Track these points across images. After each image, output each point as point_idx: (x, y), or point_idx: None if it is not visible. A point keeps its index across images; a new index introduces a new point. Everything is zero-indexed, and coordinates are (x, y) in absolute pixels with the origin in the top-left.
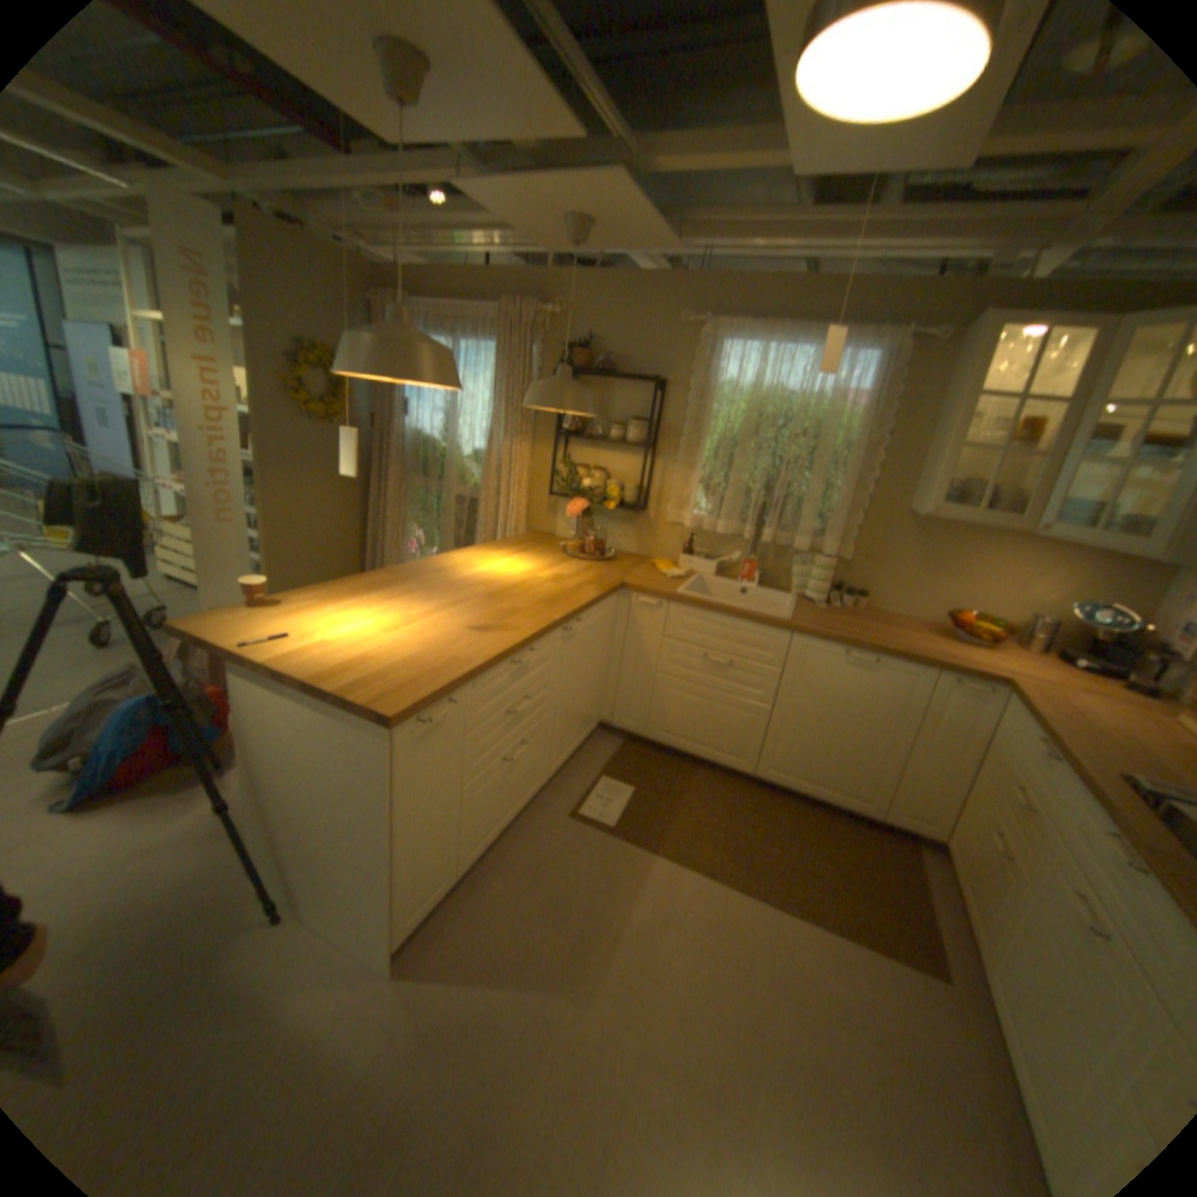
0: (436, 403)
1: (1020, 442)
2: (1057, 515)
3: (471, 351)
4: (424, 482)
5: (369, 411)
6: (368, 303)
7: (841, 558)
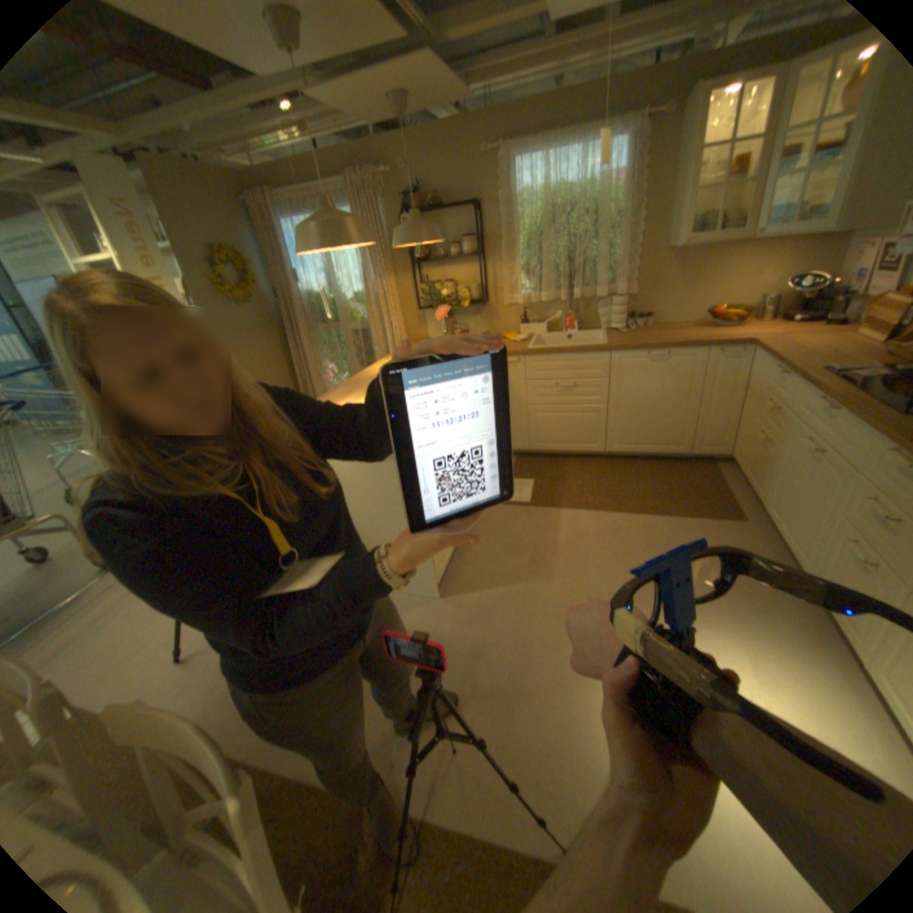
0: (315, 265)
1: (734, 176)
2: (765, 220)
3: None
4: (323, 327)
5: (268, 286)
6: (241, 203)
7: (628, 295)
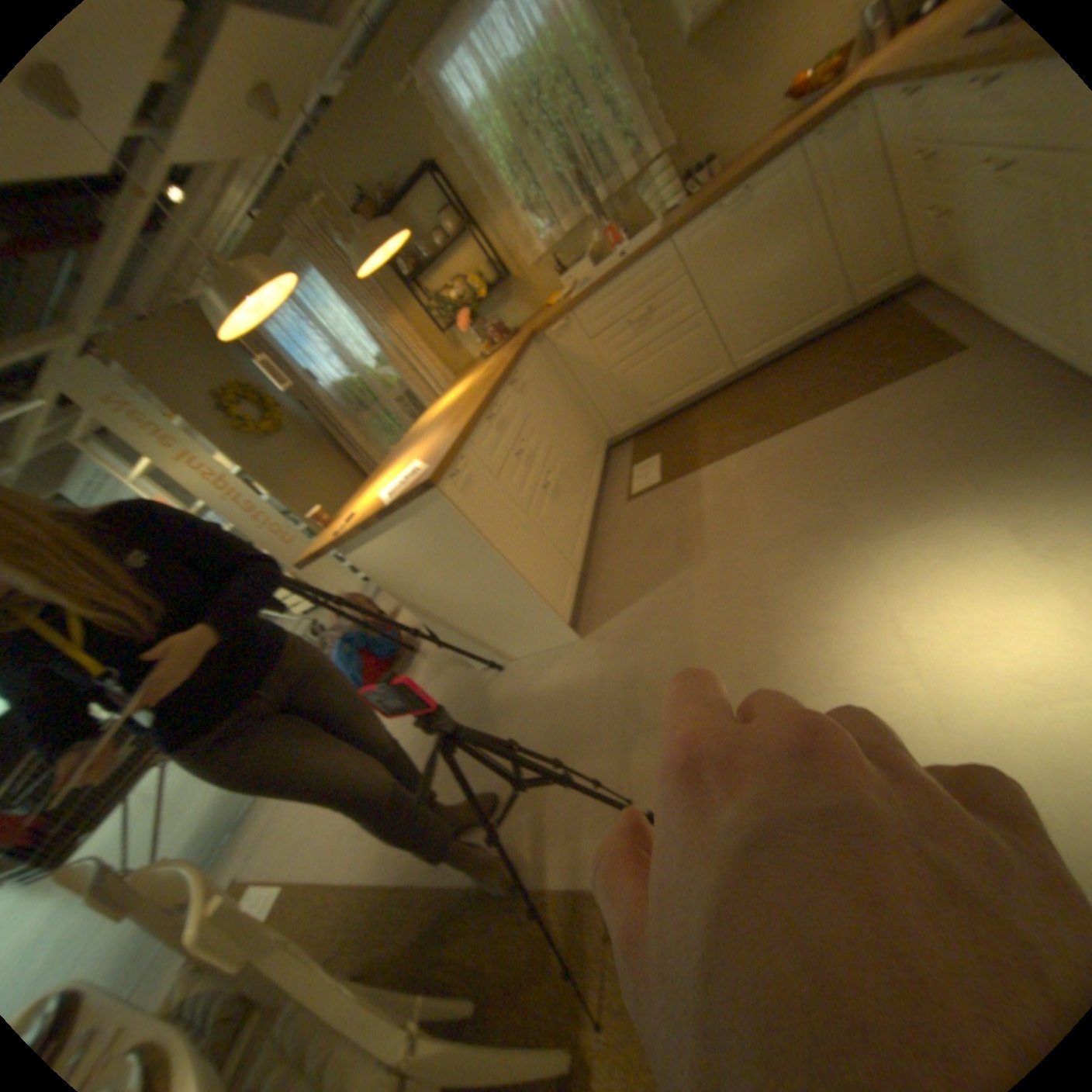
0: (325, 351)
1: None
2: None
3: (307, 290)
4: (371, 412)
5: (298, 401)
6: None
7: (672, 148)
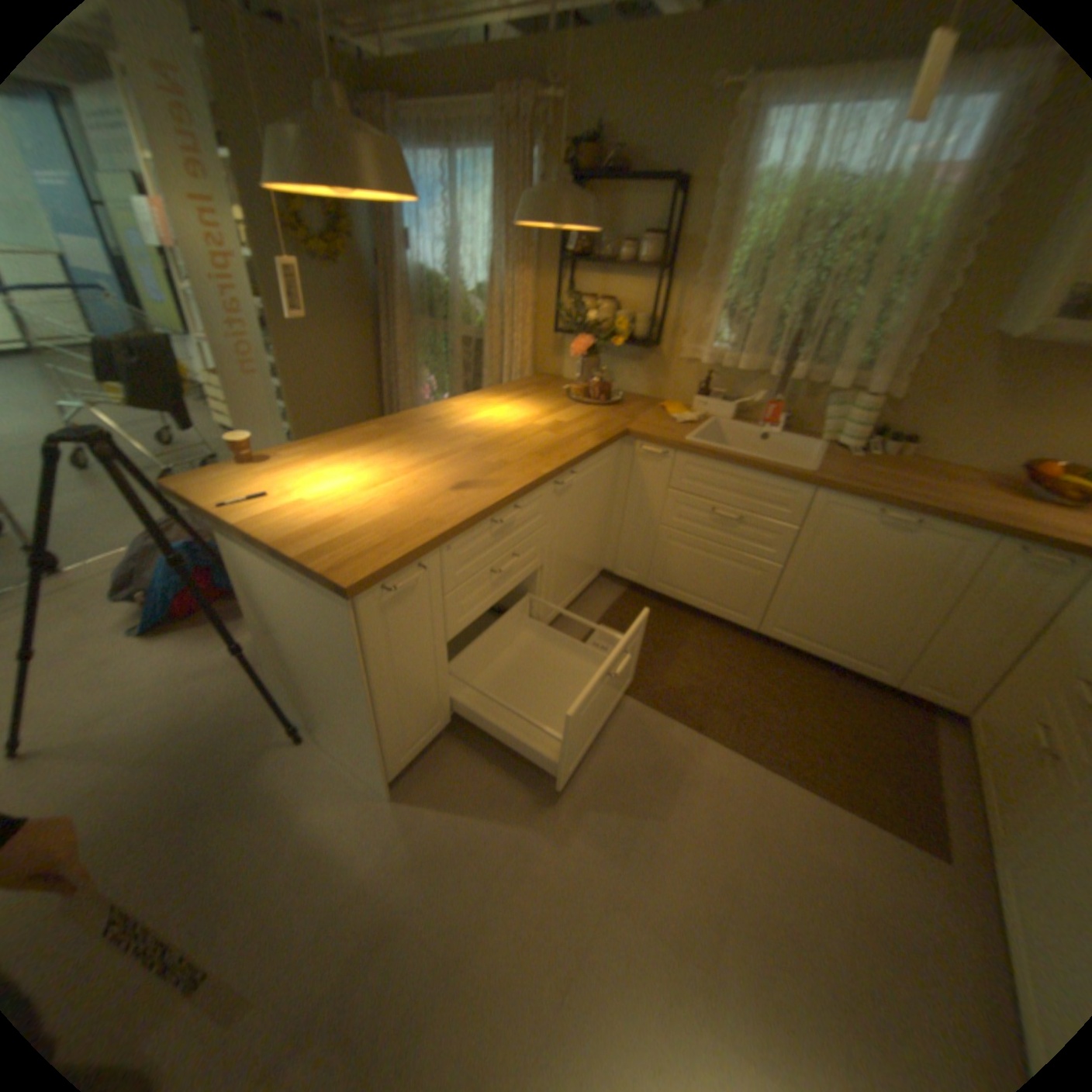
0: (437, 230)
1: None
2: None
3: (469, 160)
4: (433, 322)
5: (374, 246)
6: (359, 113)
7: (891, 396)
